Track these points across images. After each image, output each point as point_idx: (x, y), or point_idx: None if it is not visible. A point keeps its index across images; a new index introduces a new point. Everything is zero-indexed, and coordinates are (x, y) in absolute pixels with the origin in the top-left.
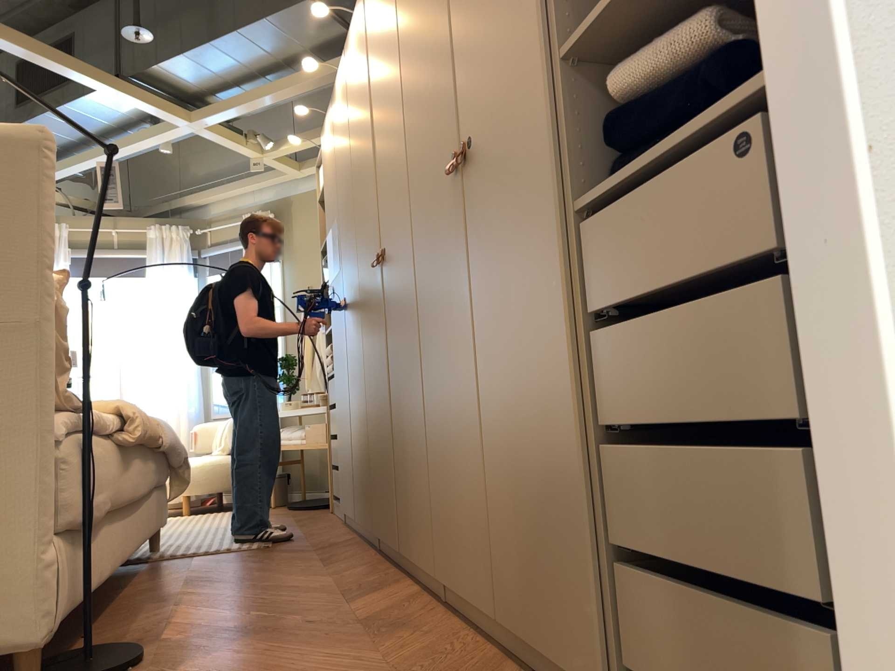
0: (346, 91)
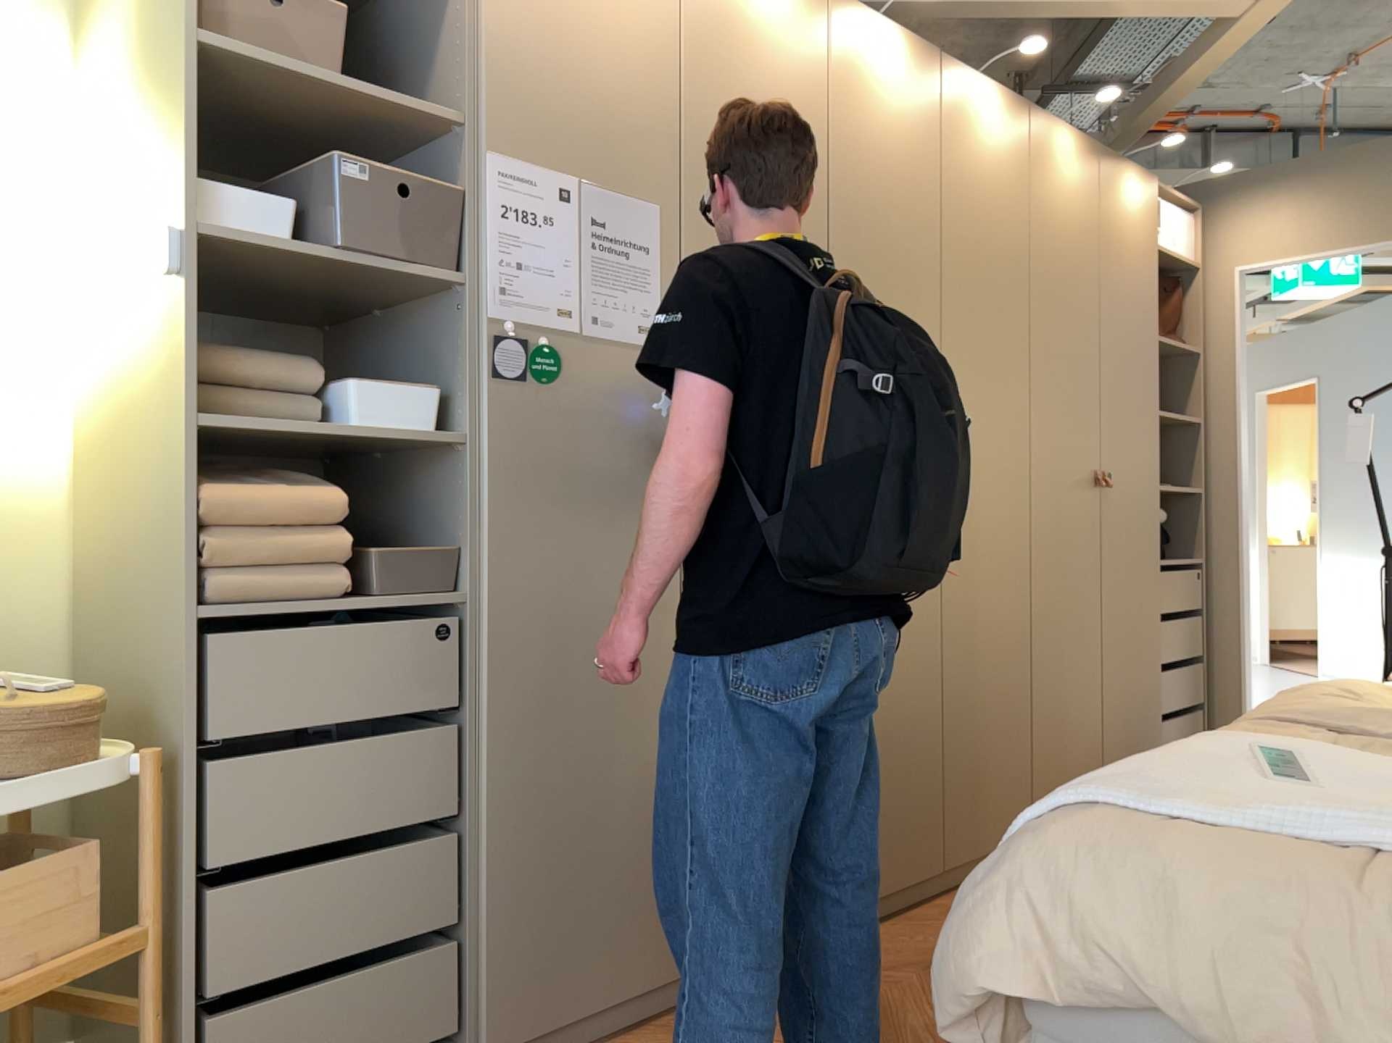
0: (810, 51)
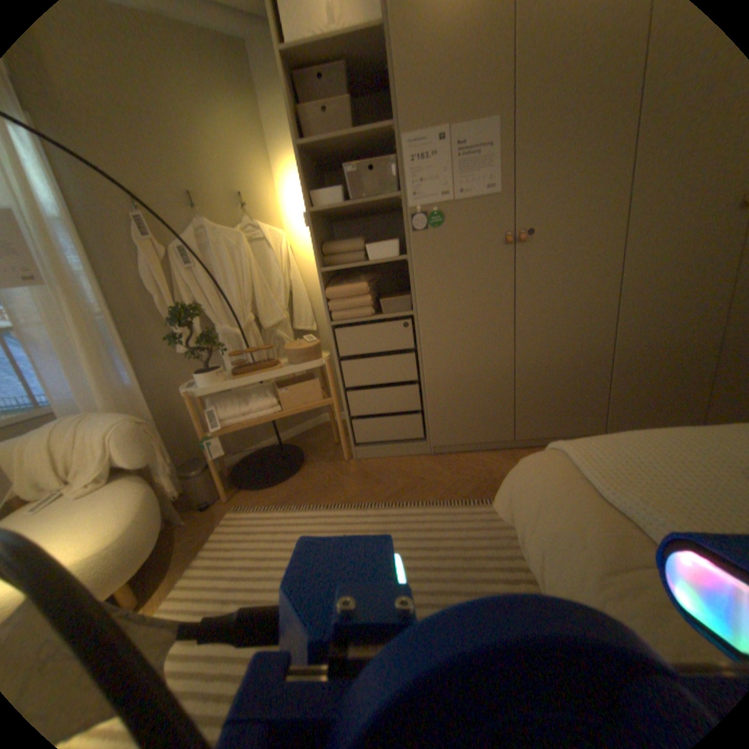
0: None
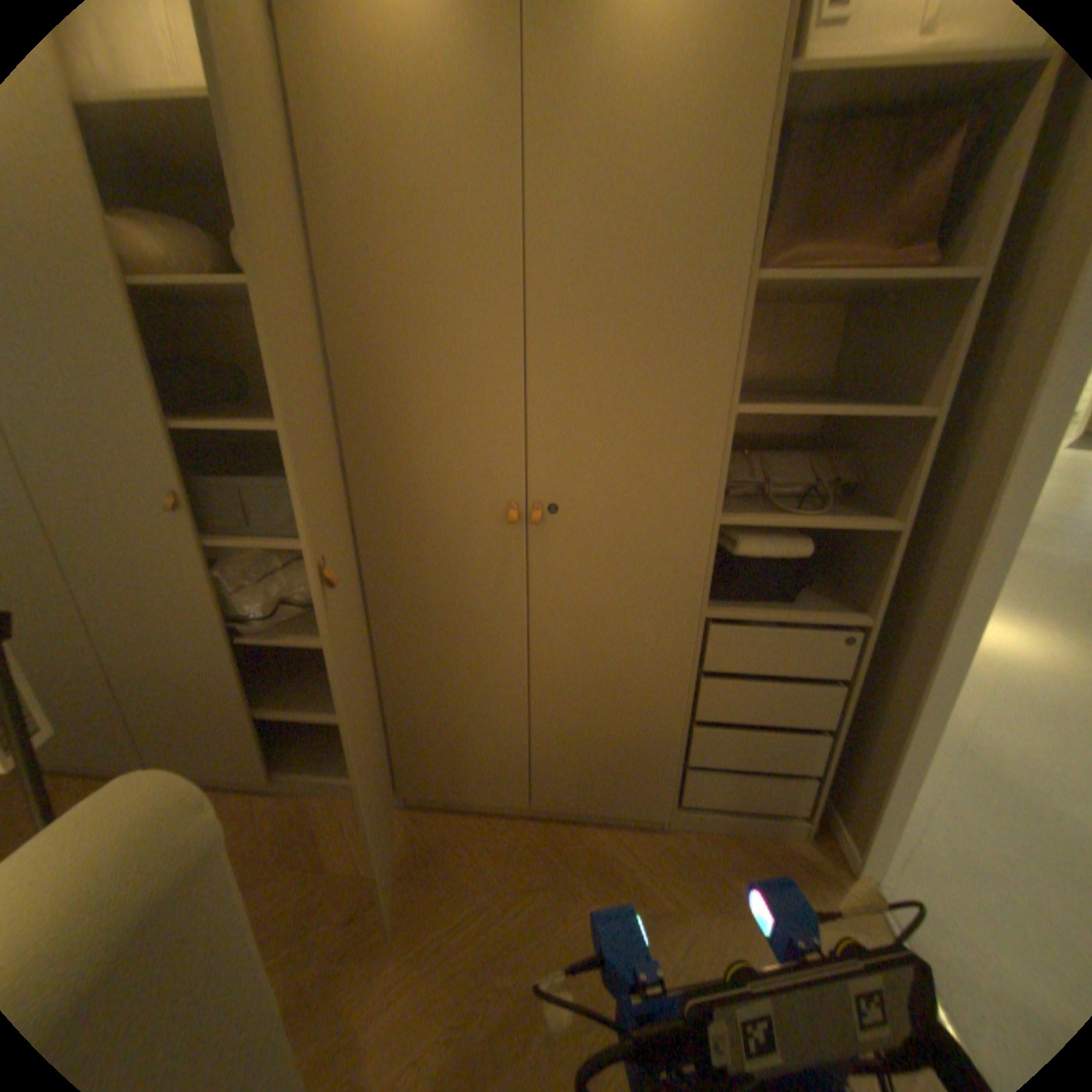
0: None
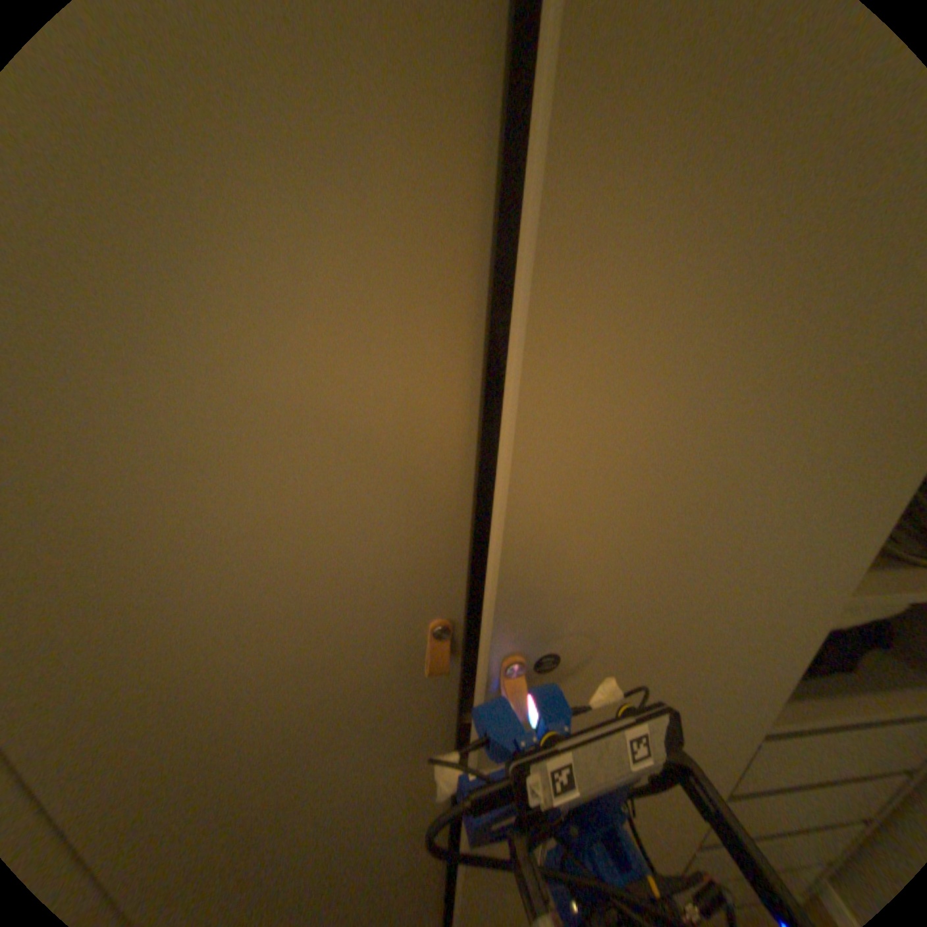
0: None
